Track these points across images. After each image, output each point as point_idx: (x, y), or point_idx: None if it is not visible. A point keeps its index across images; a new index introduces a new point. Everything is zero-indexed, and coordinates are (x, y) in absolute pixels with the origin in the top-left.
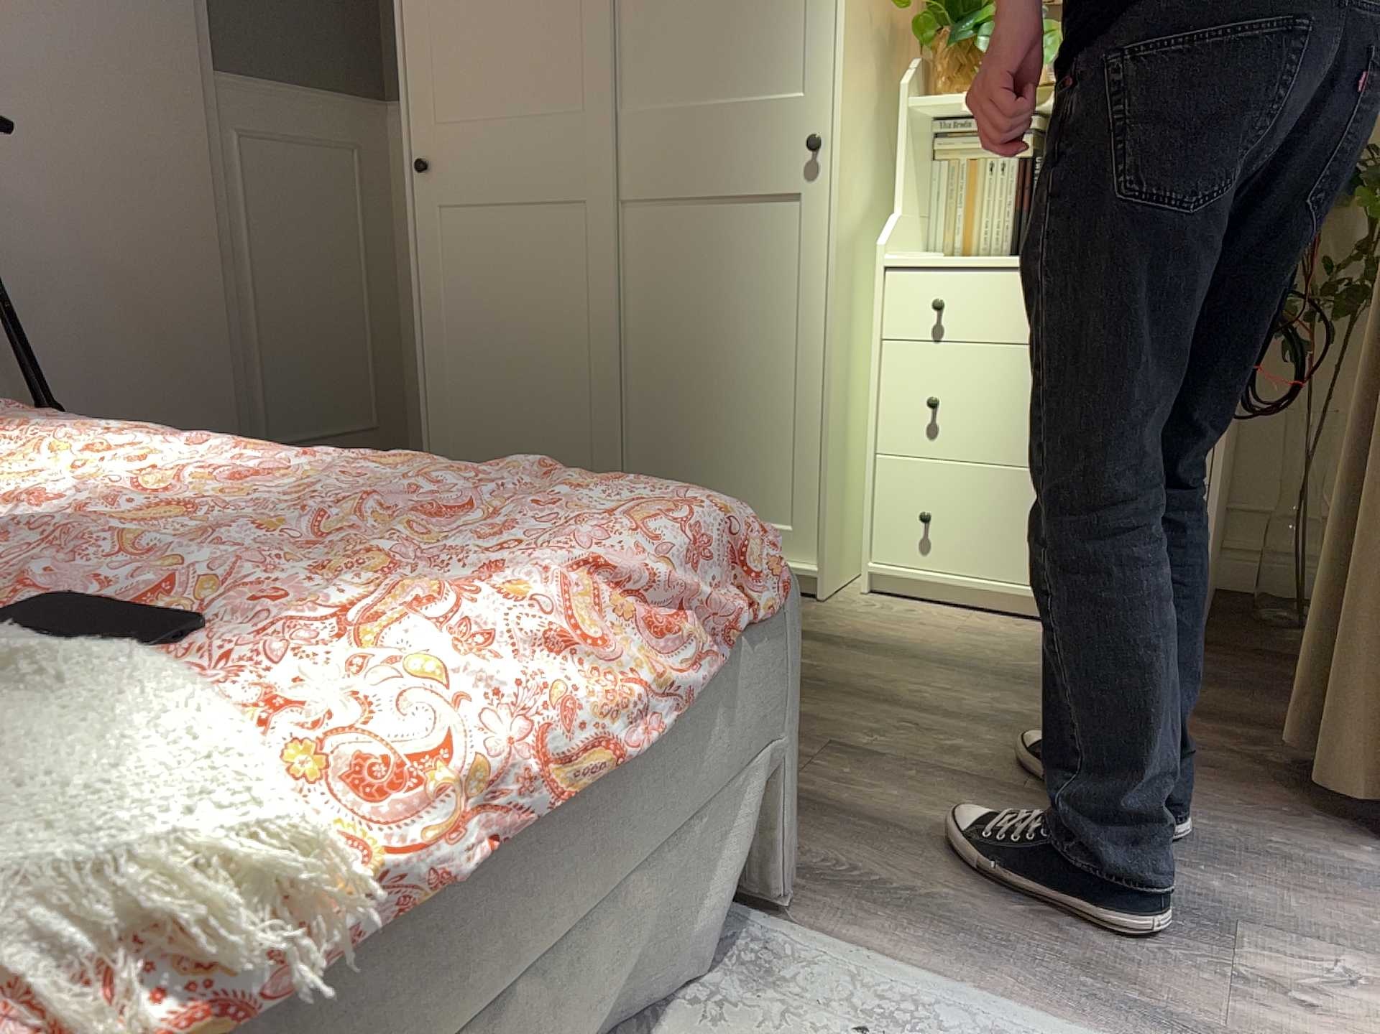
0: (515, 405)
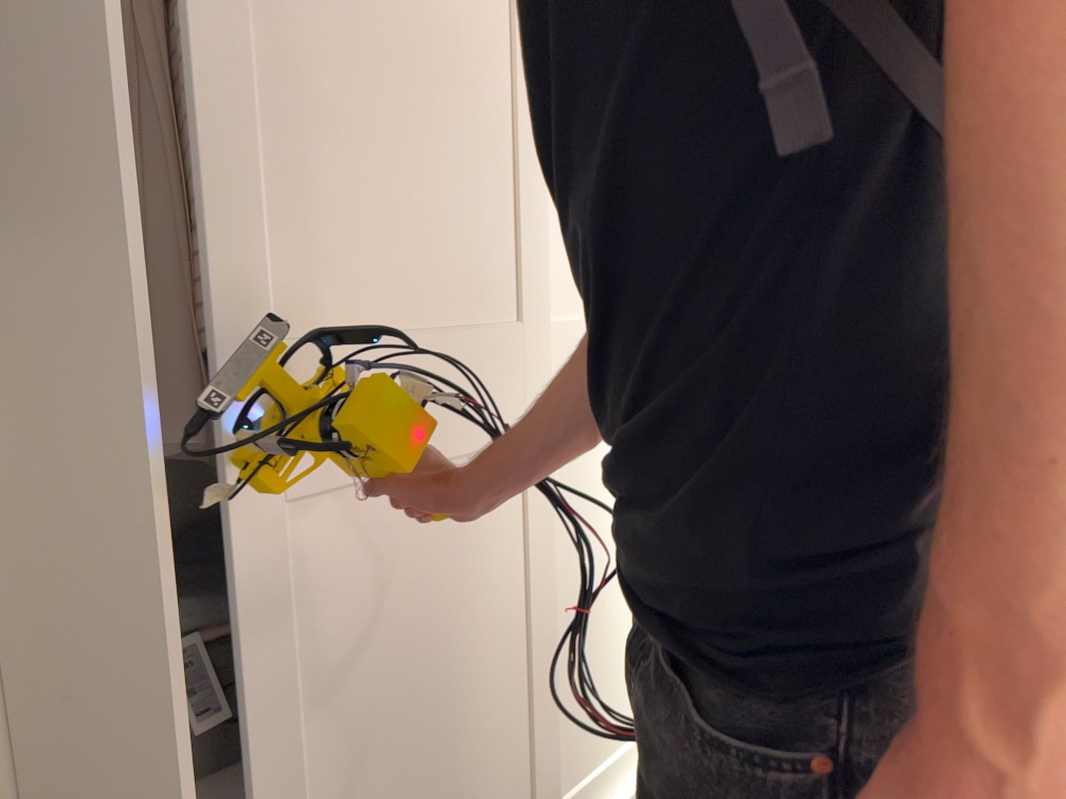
0: None
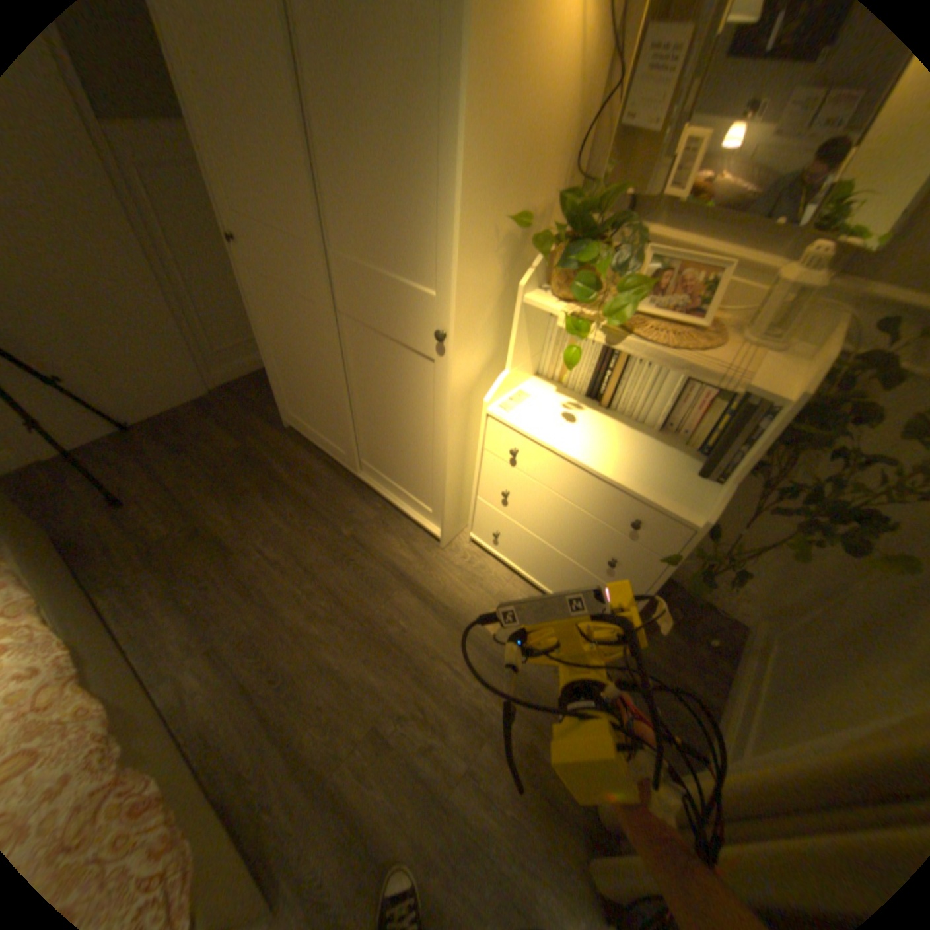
0: (306, 392)
